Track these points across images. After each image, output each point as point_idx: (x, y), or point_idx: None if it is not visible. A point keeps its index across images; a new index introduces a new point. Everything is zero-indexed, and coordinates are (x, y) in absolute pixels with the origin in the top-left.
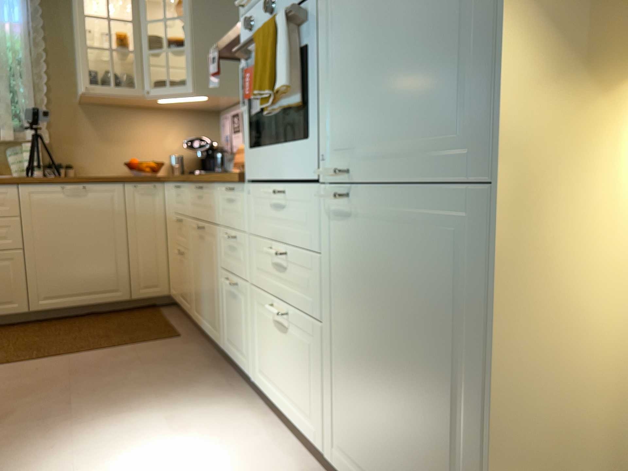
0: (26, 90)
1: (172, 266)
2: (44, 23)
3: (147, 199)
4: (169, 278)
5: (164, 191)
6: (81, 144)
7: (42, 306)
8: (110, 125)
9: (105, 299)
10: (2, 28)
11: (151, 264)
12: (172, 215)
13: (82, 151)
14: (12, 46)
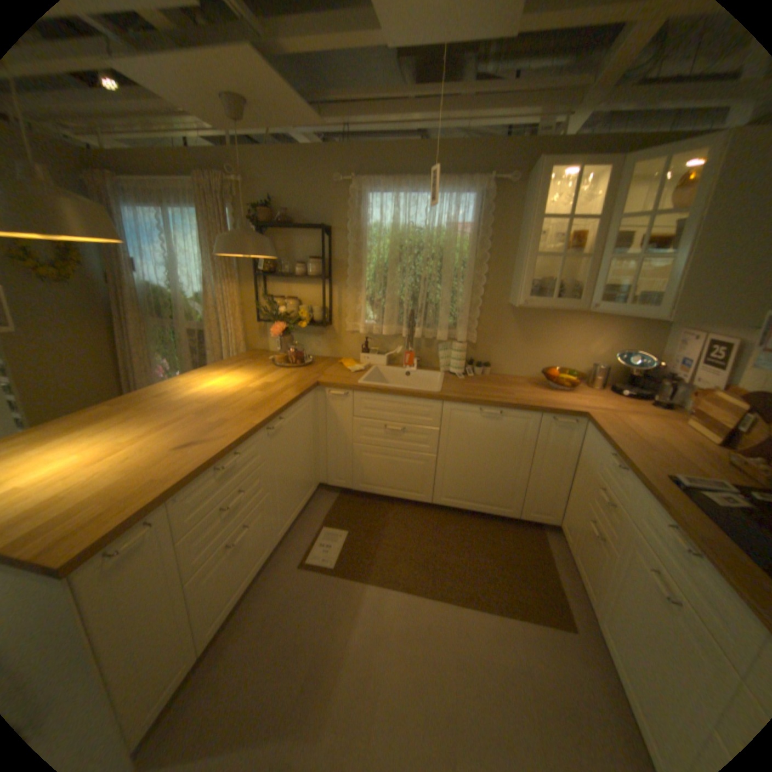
0: (466, 294)
1: (575, 514)
2: (494, 220)
3: (565, 433)
4: (566, 514)
5: (588, 430)
6: (503, 344)
7: (443, 502)
8: (536, 326)
9: (497, 512)
10: (456, 233)
11: (550, 495)
12: (595, 472)
13: (502, 350)
14: (461, 249)
